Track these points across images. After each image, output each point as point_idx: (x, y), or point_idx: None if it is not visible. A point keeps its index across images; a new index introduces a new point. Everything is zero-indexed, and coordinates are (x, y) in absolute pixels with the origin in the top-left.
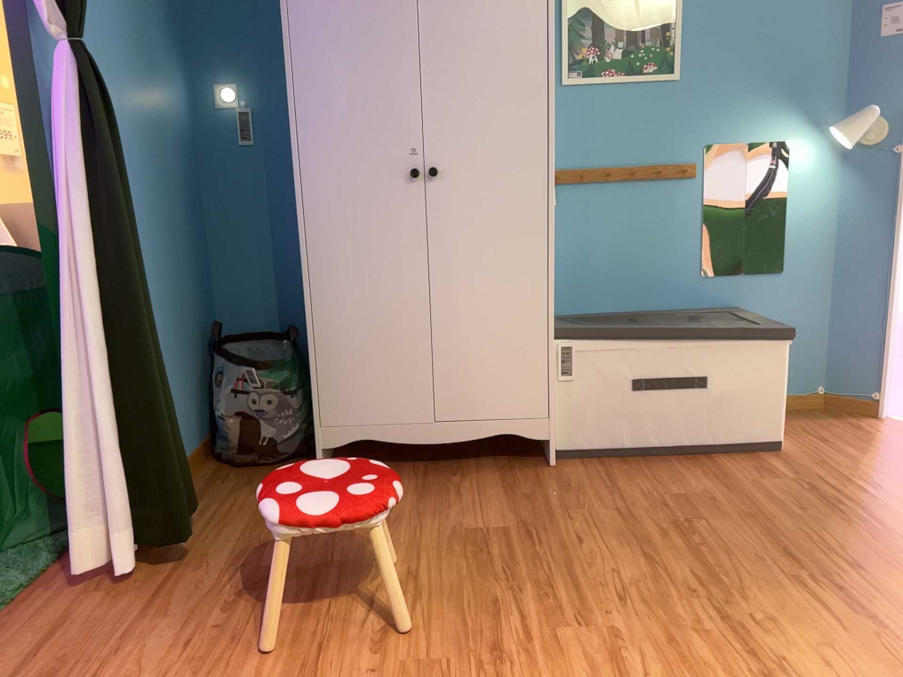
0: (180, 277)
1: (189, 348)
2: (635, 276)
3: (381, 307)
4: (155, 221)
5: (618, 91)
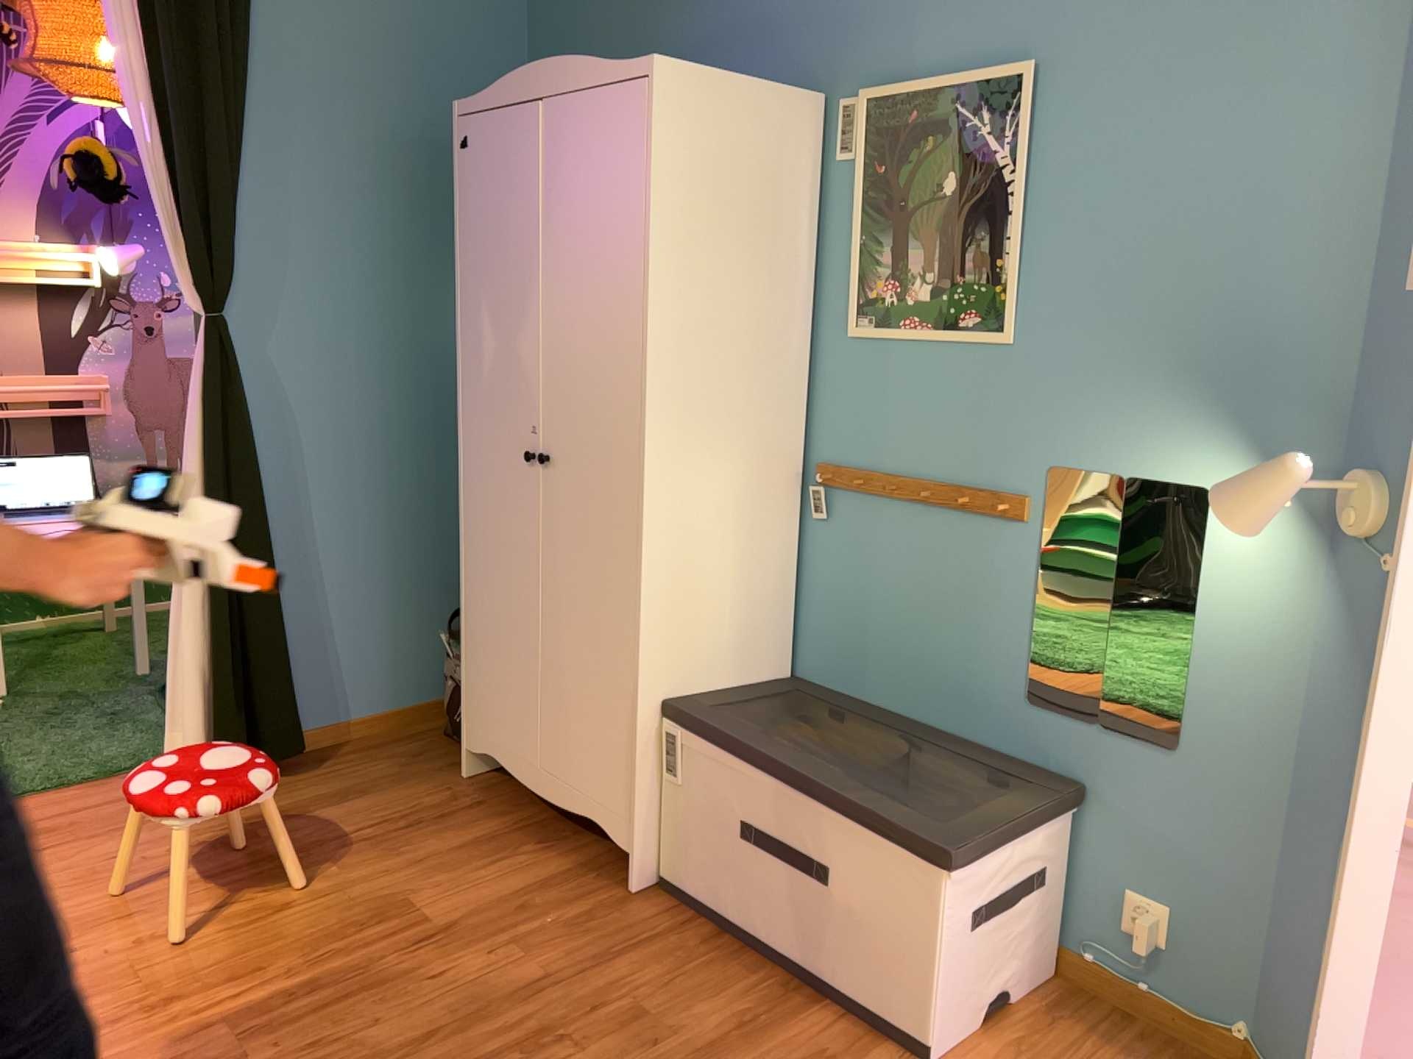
0: (435, 518)
1: (436, 594)
2: (926, 665)
3: (507, 608)
4: (391, 458)
5: (924, 351)
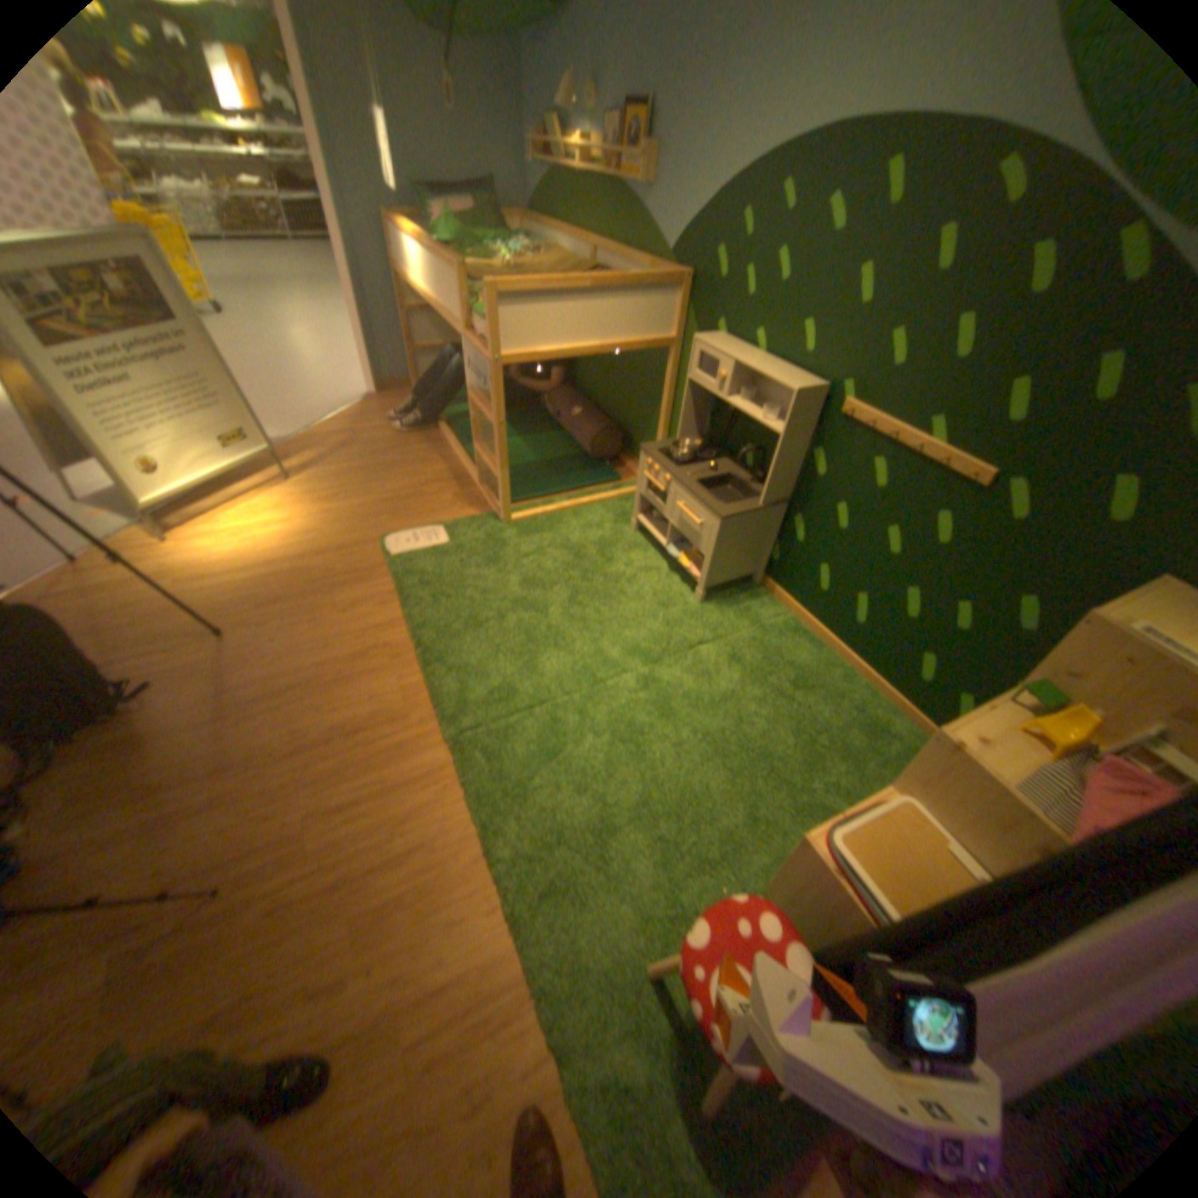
0: None
1: None
2: None
3: None
4: None
5: None
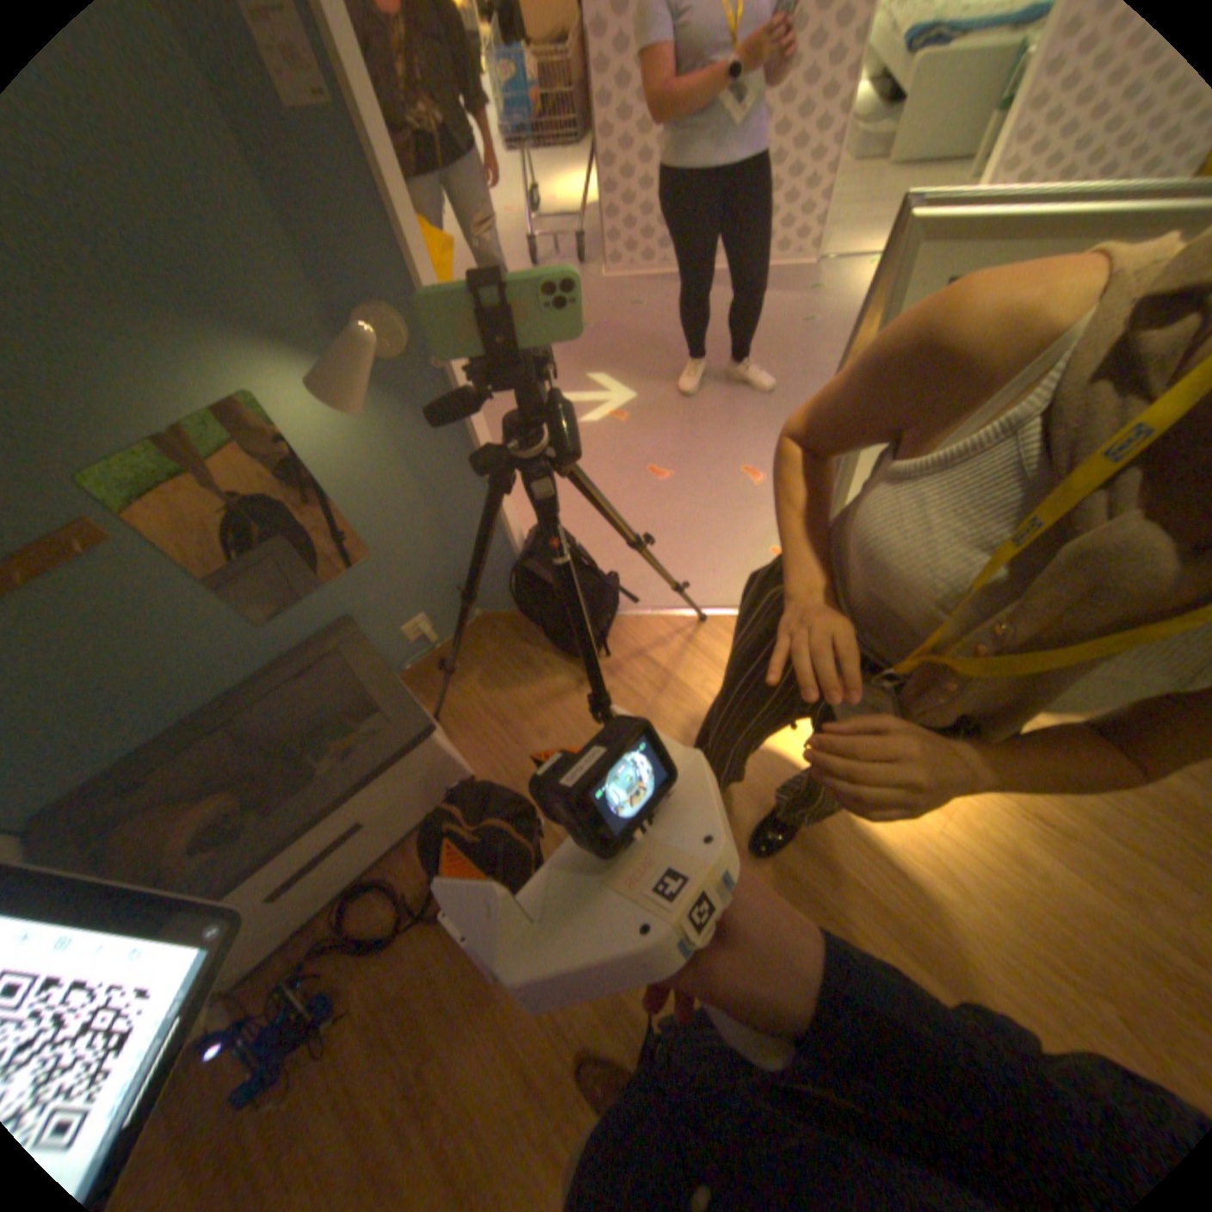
0: None
1: None
2: (153, 693)
3: None
4: None
5: None
